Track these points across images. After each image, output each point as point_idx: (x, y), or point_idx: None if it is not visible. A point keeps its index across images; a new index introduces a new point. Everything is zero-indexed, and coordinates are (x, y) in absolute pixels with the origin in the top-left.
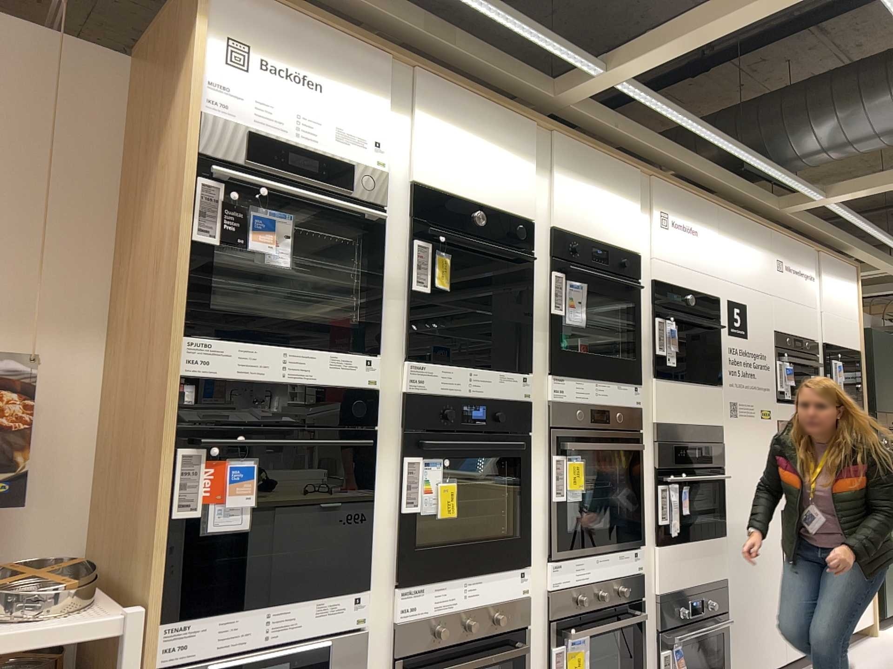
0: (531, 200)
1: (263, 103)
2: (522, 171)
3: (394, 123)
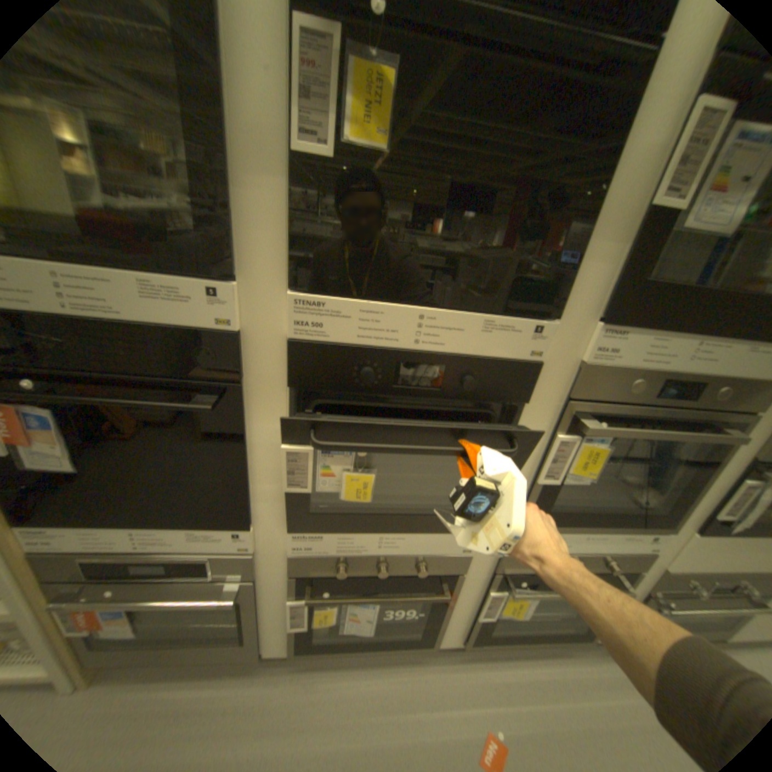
0: None
1: None
2: None
3: None
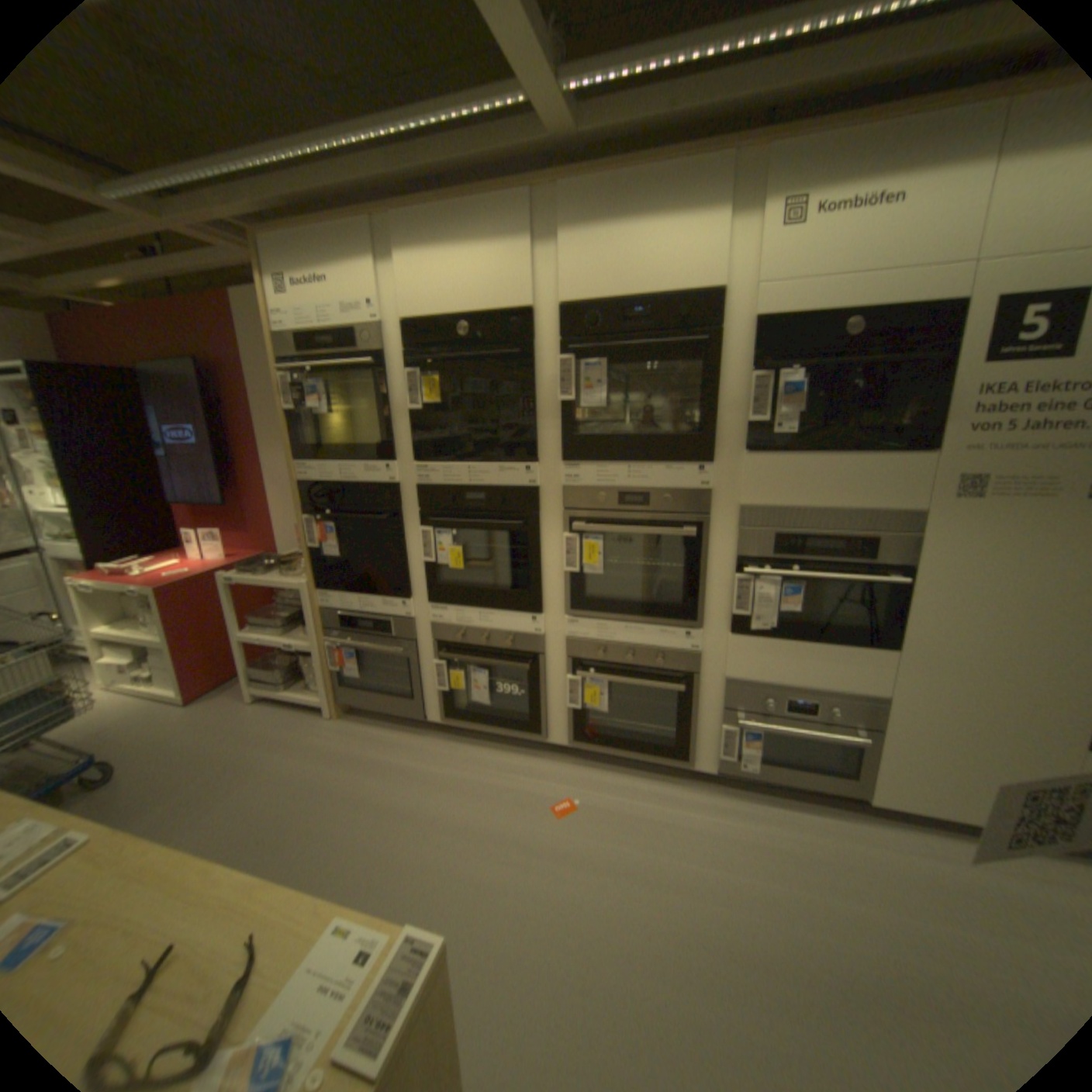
0: (535, 276)
1: (288, 306)
2: (514, 248)
3: (374, 269)
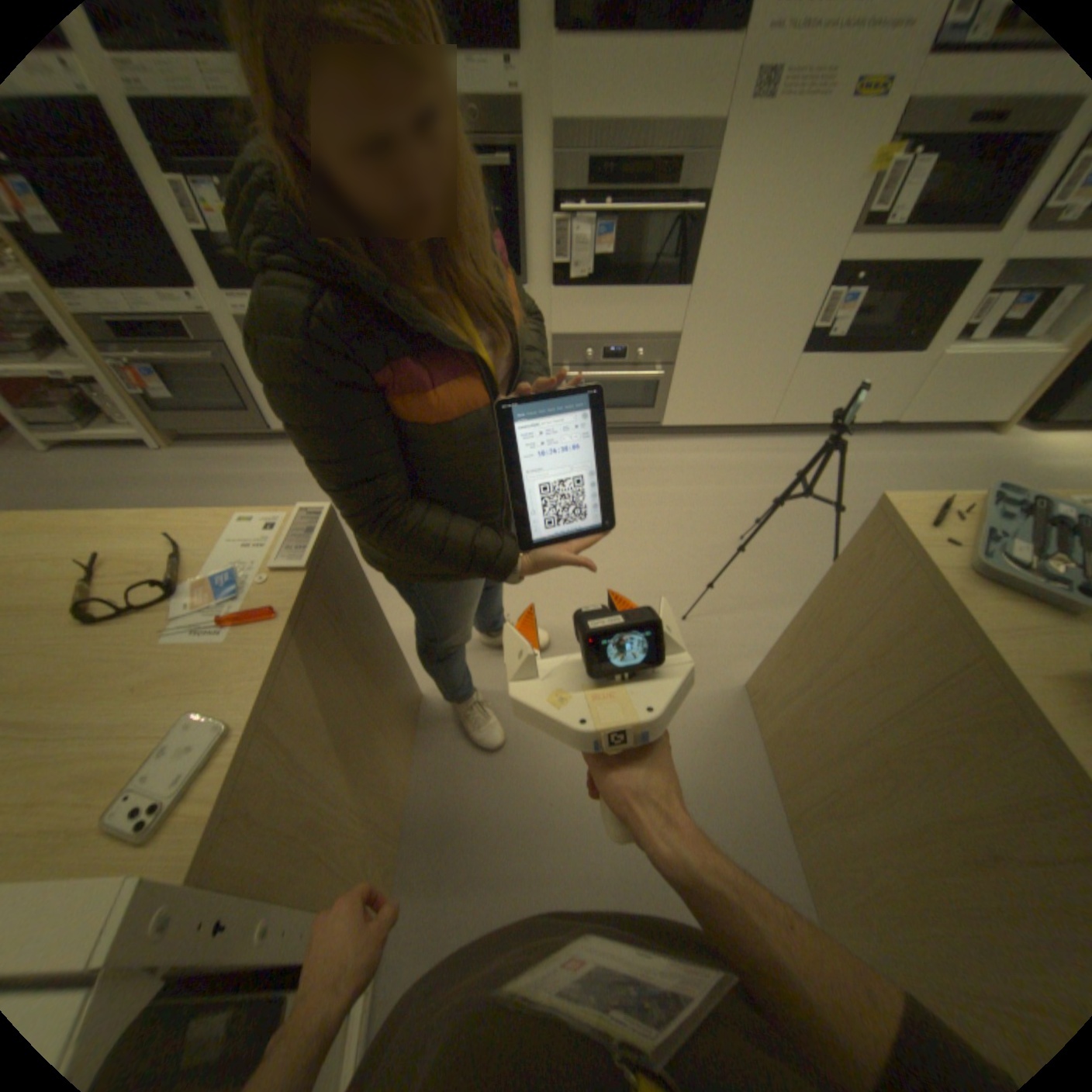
0: None
1: None
2: None
3: None
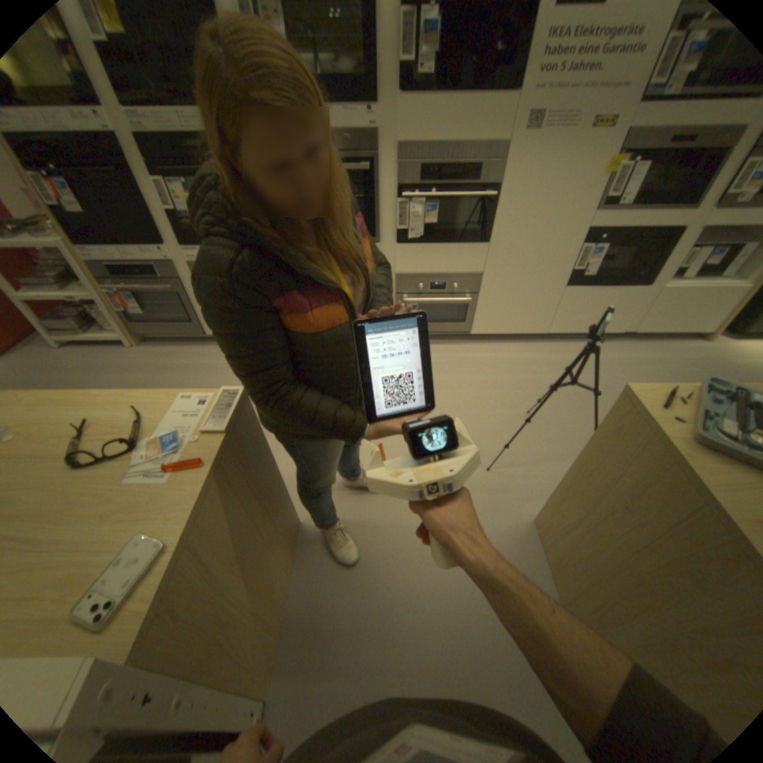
0: None
1: None
2: None
3: None
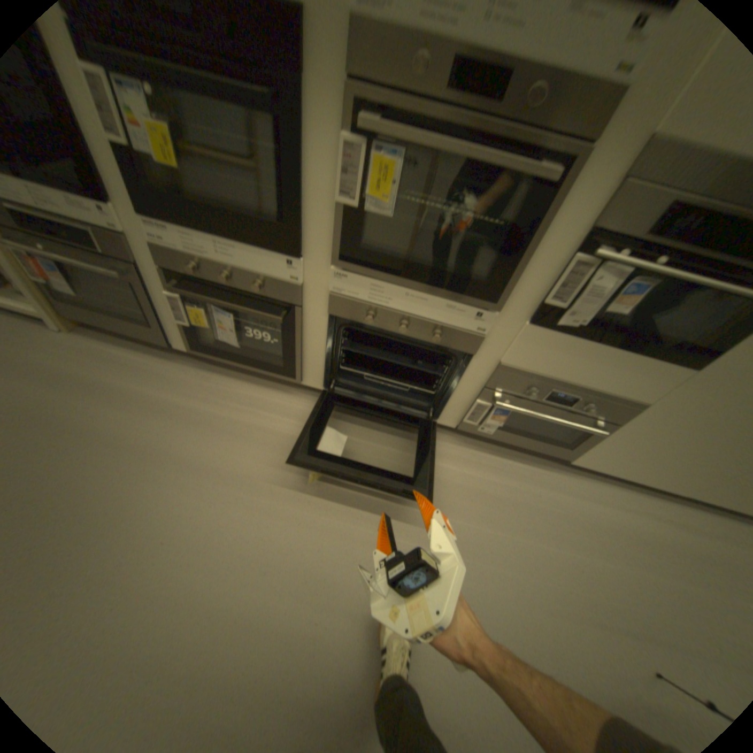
0: None
1: None
2: None
3: None
